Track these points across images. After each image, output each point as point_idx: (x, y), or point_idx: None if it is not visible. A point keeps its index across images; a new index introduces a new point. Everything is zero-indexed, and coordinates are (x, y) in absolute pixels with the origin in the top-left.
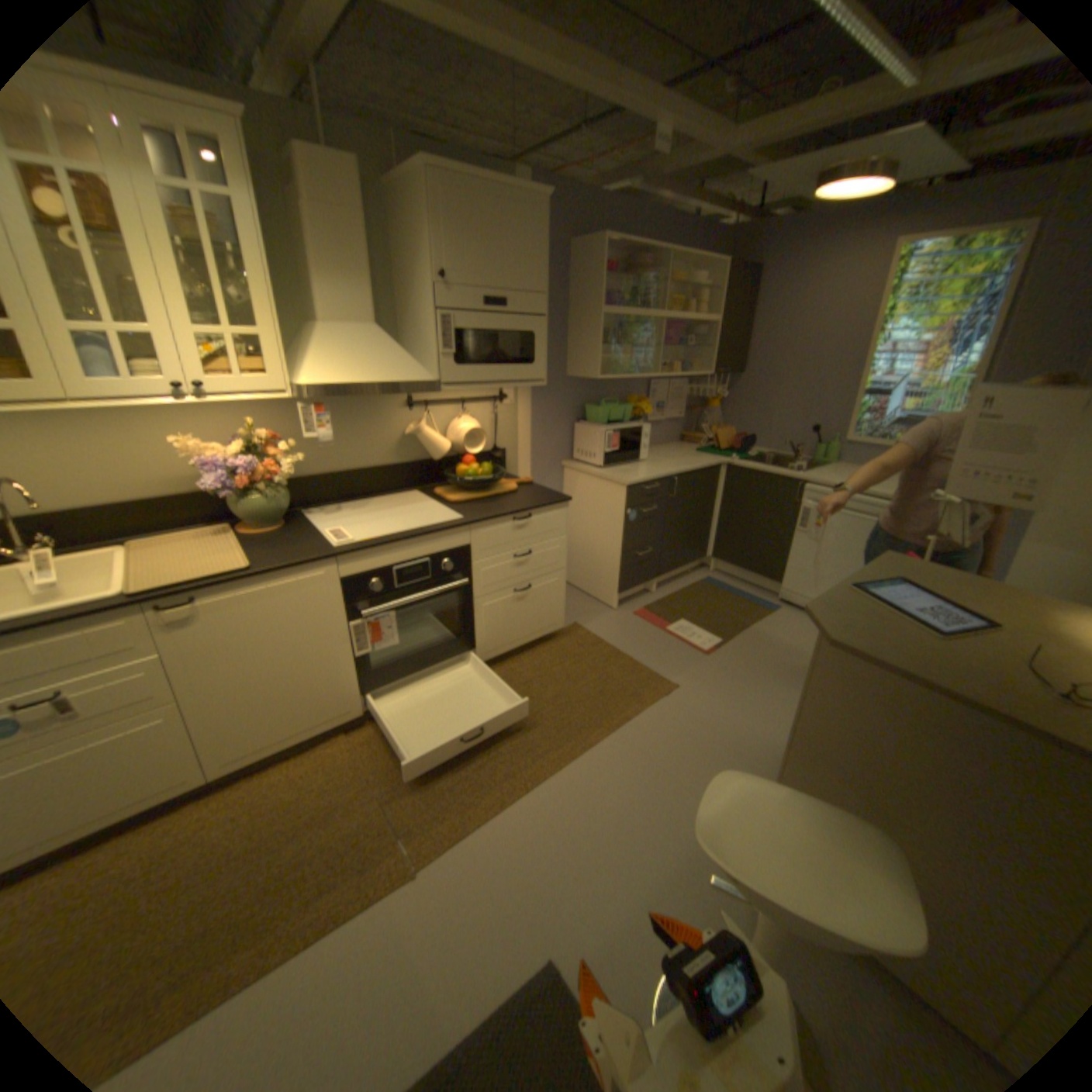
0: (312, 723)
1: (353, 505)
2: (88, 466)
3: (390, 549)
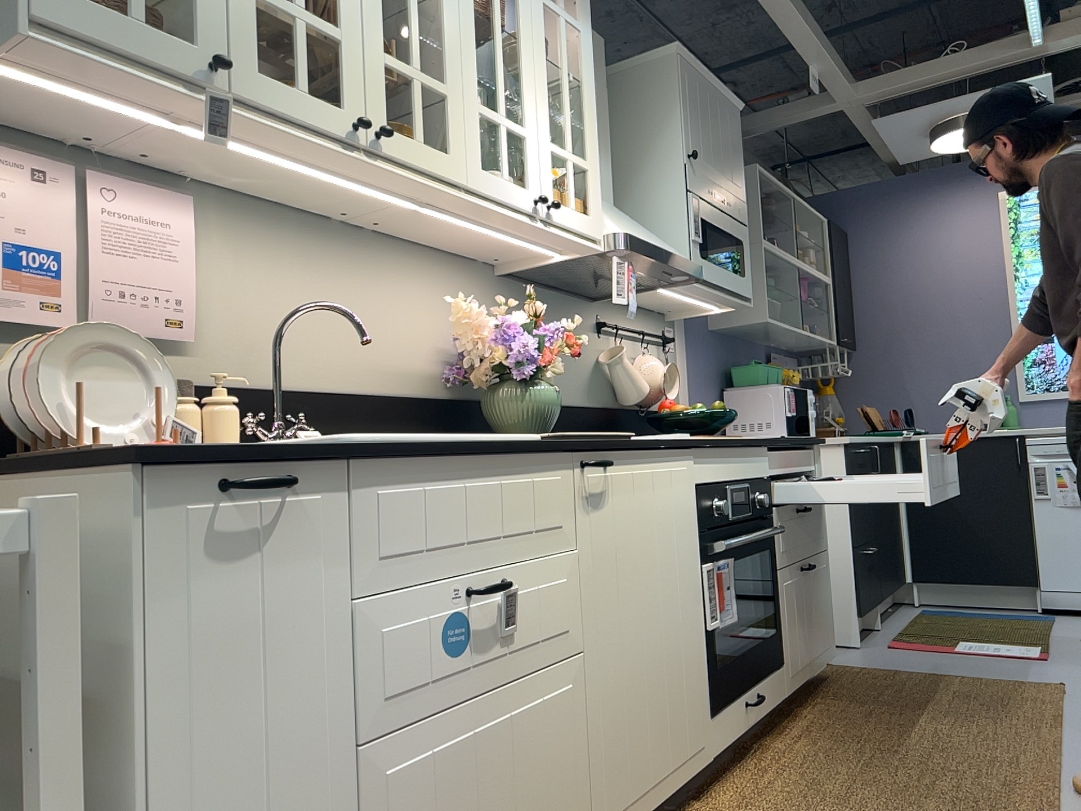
0: (677, 755)
1: None
2: (333, 329)
3: (724, 455)
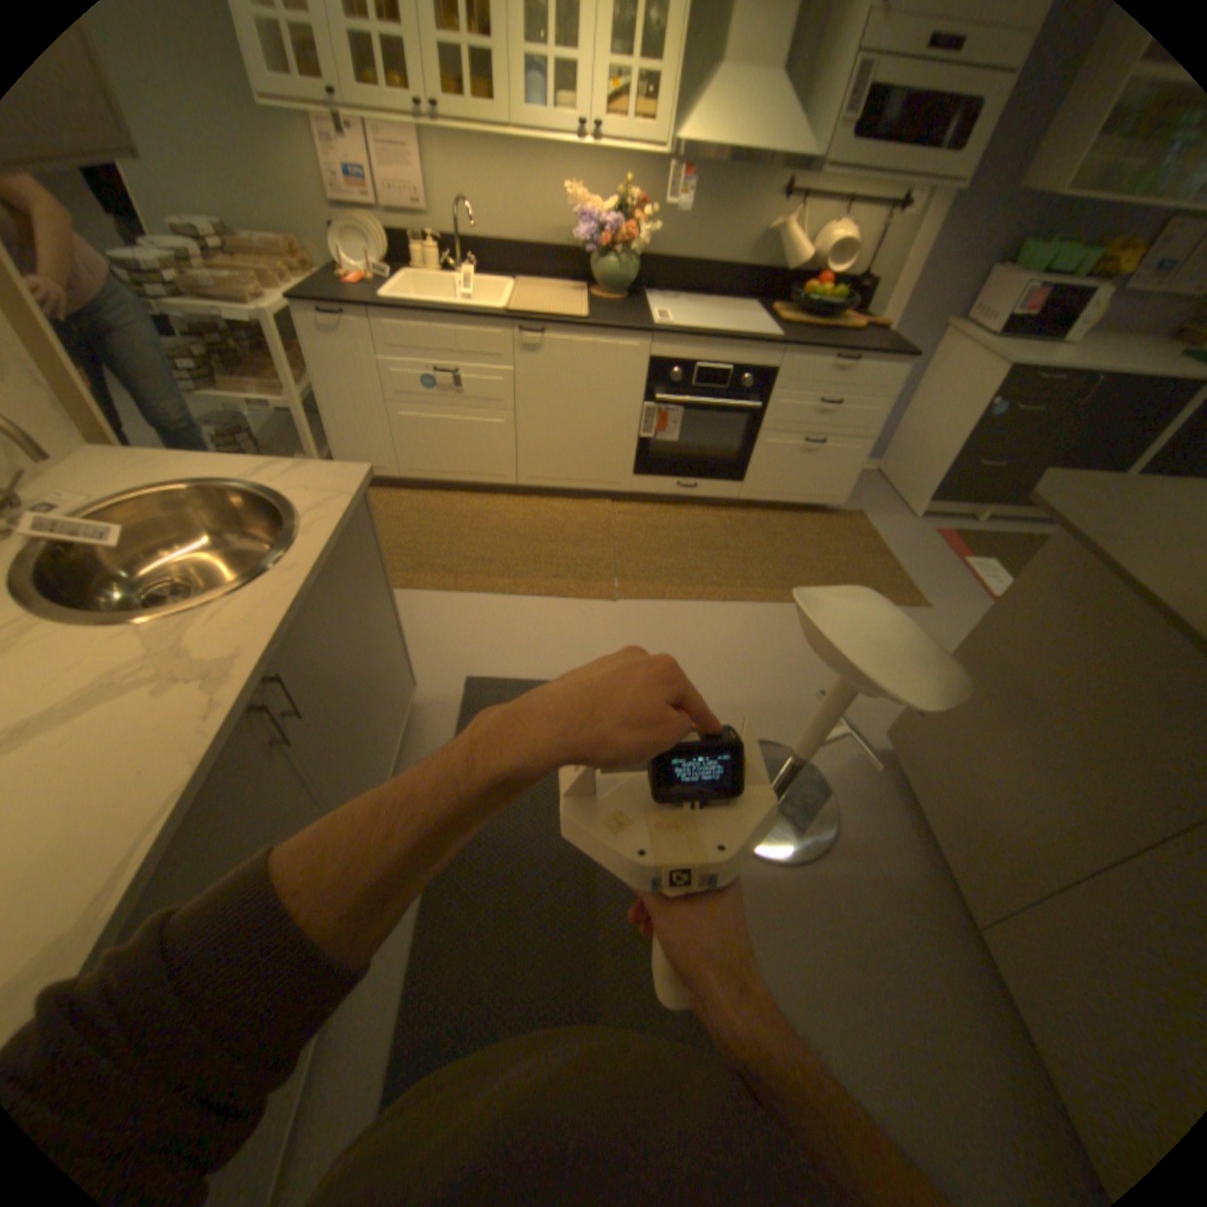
0: (592, 478)
1: (691, 299)
2: (508, 202)
3: (700, 343)
